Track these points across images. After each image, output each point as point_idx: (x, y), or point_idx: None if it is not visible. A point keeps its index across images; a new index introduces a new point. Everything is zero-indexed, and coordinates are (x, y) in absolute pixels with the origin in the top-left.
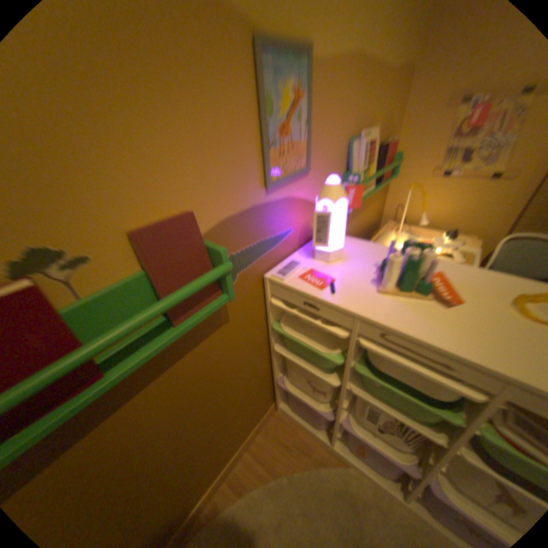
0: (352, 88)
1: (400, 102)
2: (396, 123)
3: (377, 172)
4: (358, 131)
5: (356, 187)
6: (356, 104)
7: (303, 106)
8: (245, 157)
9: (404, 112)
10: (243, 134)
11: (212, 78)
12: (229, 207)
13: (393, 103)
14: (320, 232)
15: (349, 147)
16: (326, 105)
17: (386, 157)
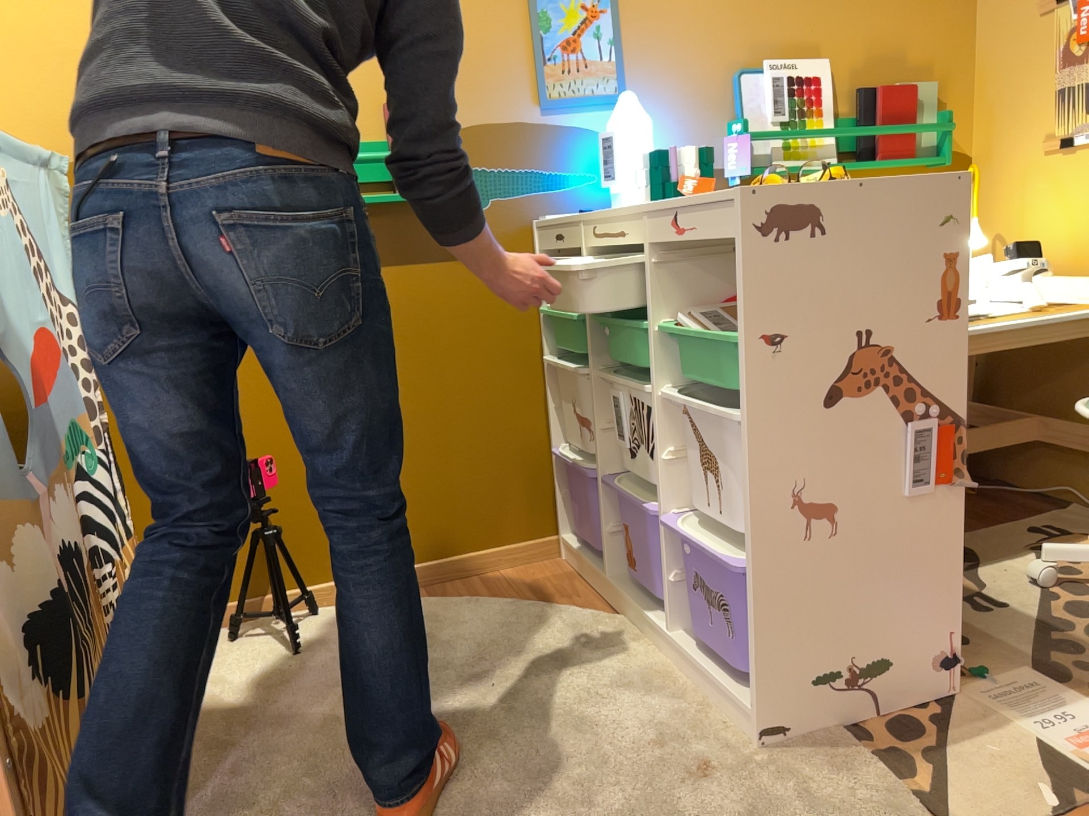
0: (719, 7)
1: (928, 26)
2: (927, 62)
3: (830, 135)
4: (756, 64)
5: (737, 140)
6: (738, 27)
7: (602, 26)
8: (510, 70)
9: (959, 44)
10: (509, 49)
11: (477, 5)
12: (485, 115)
13: (891, 26)
14: (607, 164)
15: (733, 86)
16: (654, 27)
17: (872, 115)
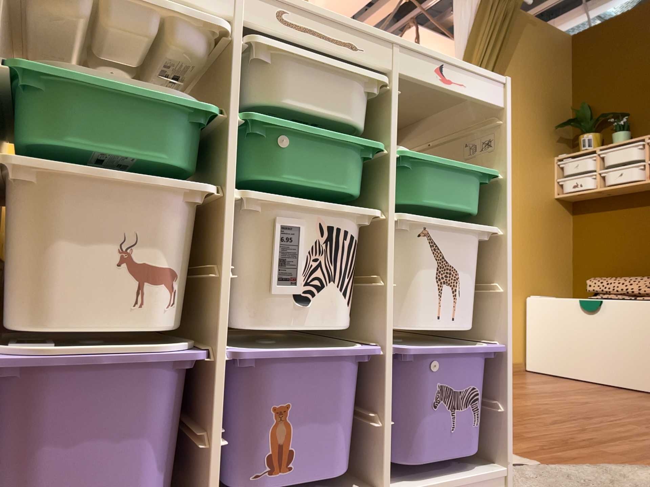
0: None
1: None
2: None
3: None
4: None
5: None
6: None
7: None
8: None
9: None
10: None
11: None
12: None
13: None
14: None
15: None
16: None
17: None
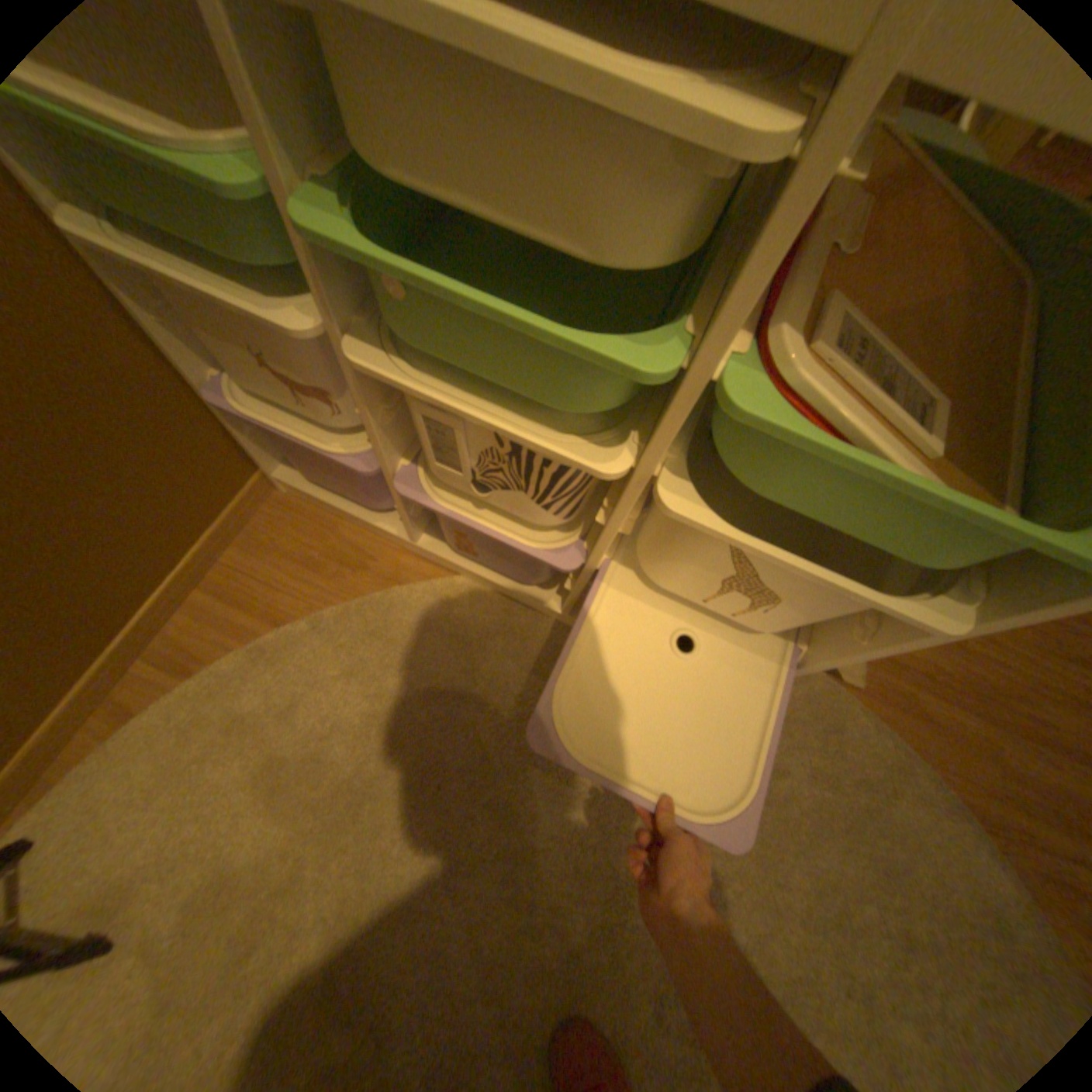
0: None
1: None
2: None
3: None
4: None
5: None
6: None
7: None
8: None
9: None
10: None
11: None
12: None
13: None
14: None
15: None
16: None
17: None
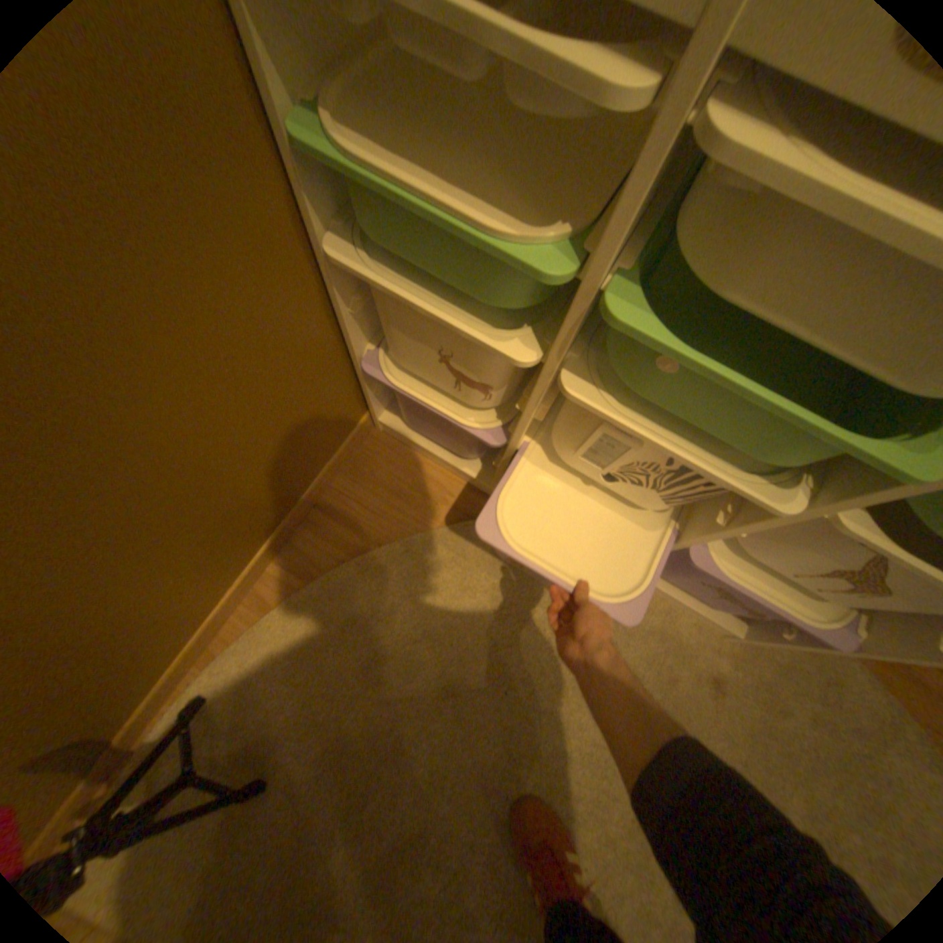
0: None
1: None
2: None
3: None
4: None
5: None
6: None
7: None
8: None
9: None
10: None
11: None
12: None
13: None
14: None
15: None
16: None
17: None
